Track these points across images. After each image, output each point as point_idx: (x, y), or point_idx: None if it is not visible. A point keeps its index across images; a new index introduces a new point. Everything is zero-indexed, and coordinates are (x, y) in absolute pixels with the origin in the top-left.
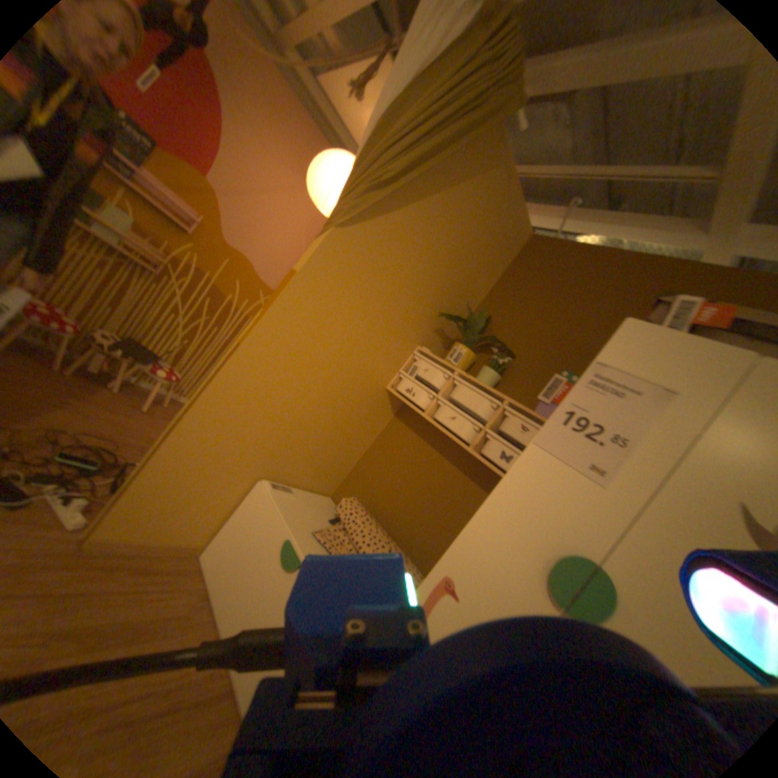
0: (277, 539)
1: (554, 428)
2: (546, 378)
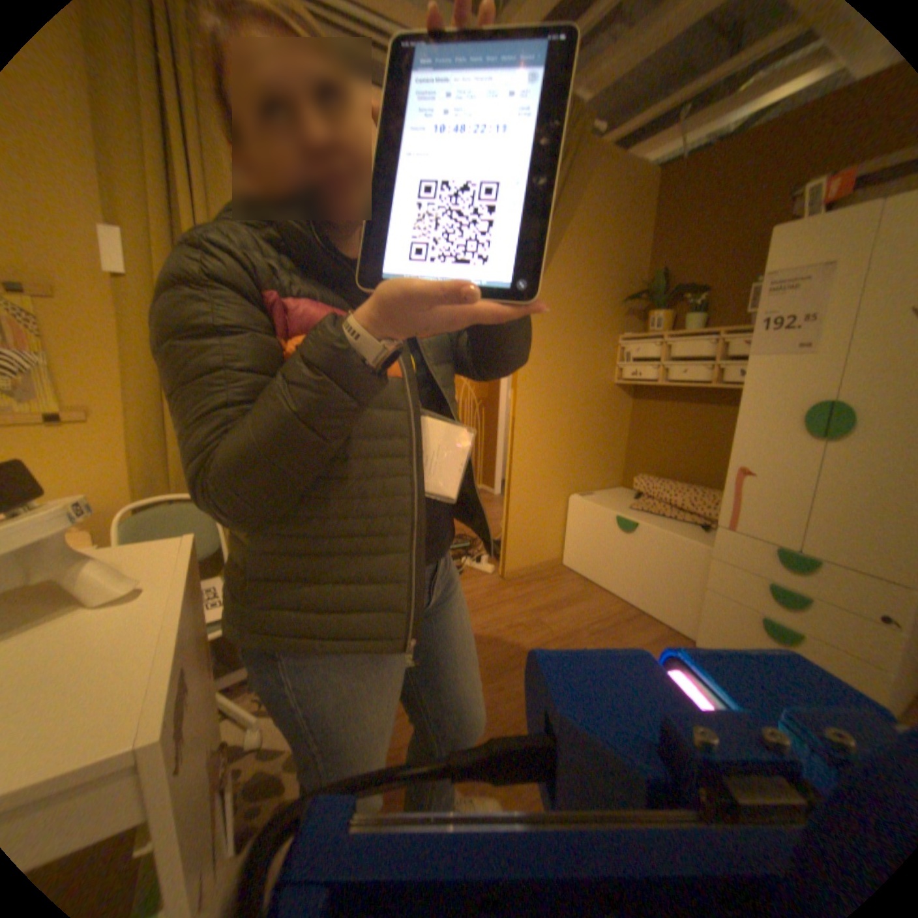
0: (608, 520)
1: (764, 332)
2: (748, 286)
